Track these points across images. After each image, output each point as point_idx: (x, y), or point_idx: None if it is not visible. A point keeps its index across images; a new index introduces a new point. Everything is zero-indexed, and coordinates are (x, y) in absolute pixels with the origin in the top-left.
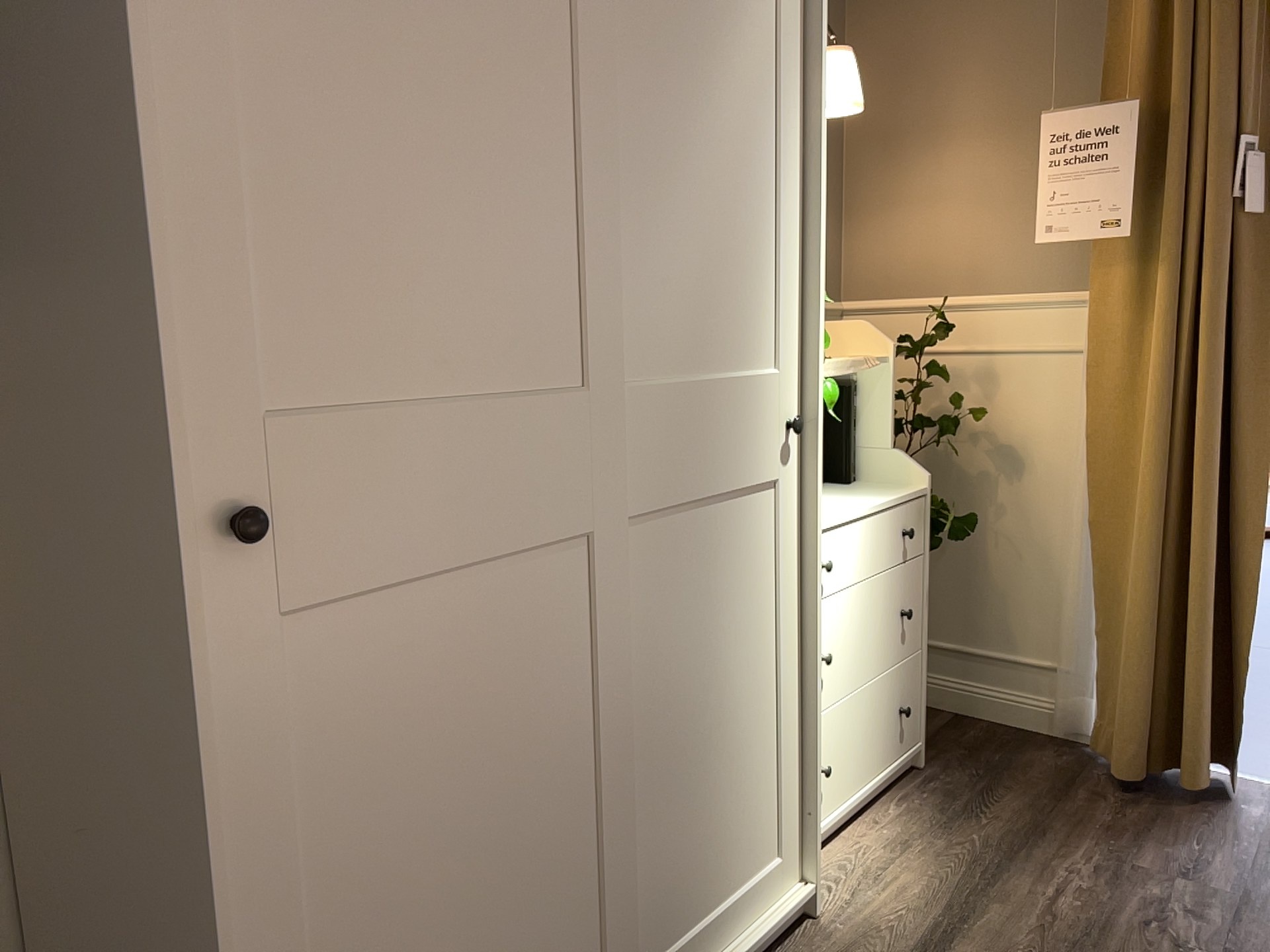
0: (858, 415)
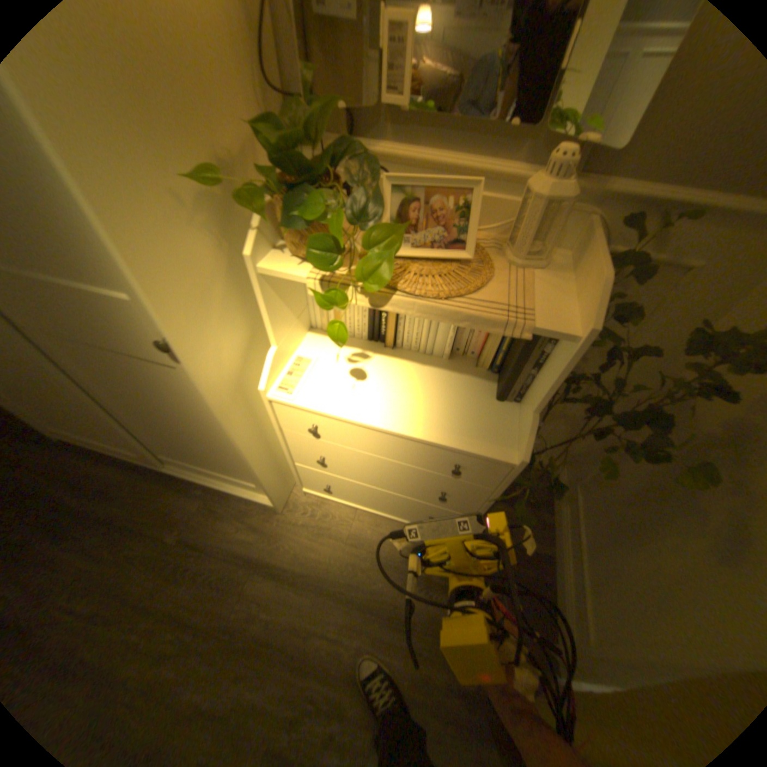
0: (542, 357)
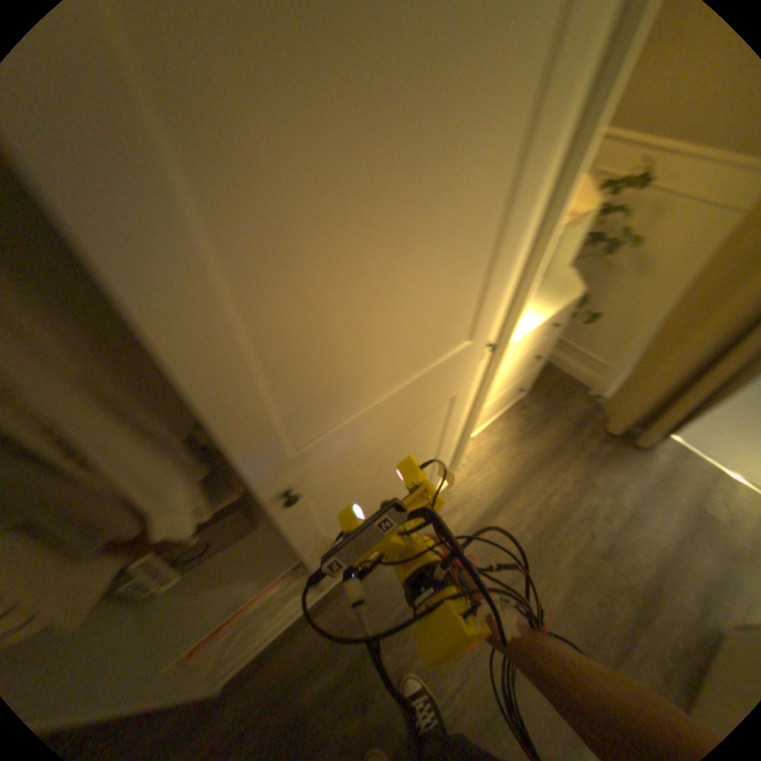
0: None
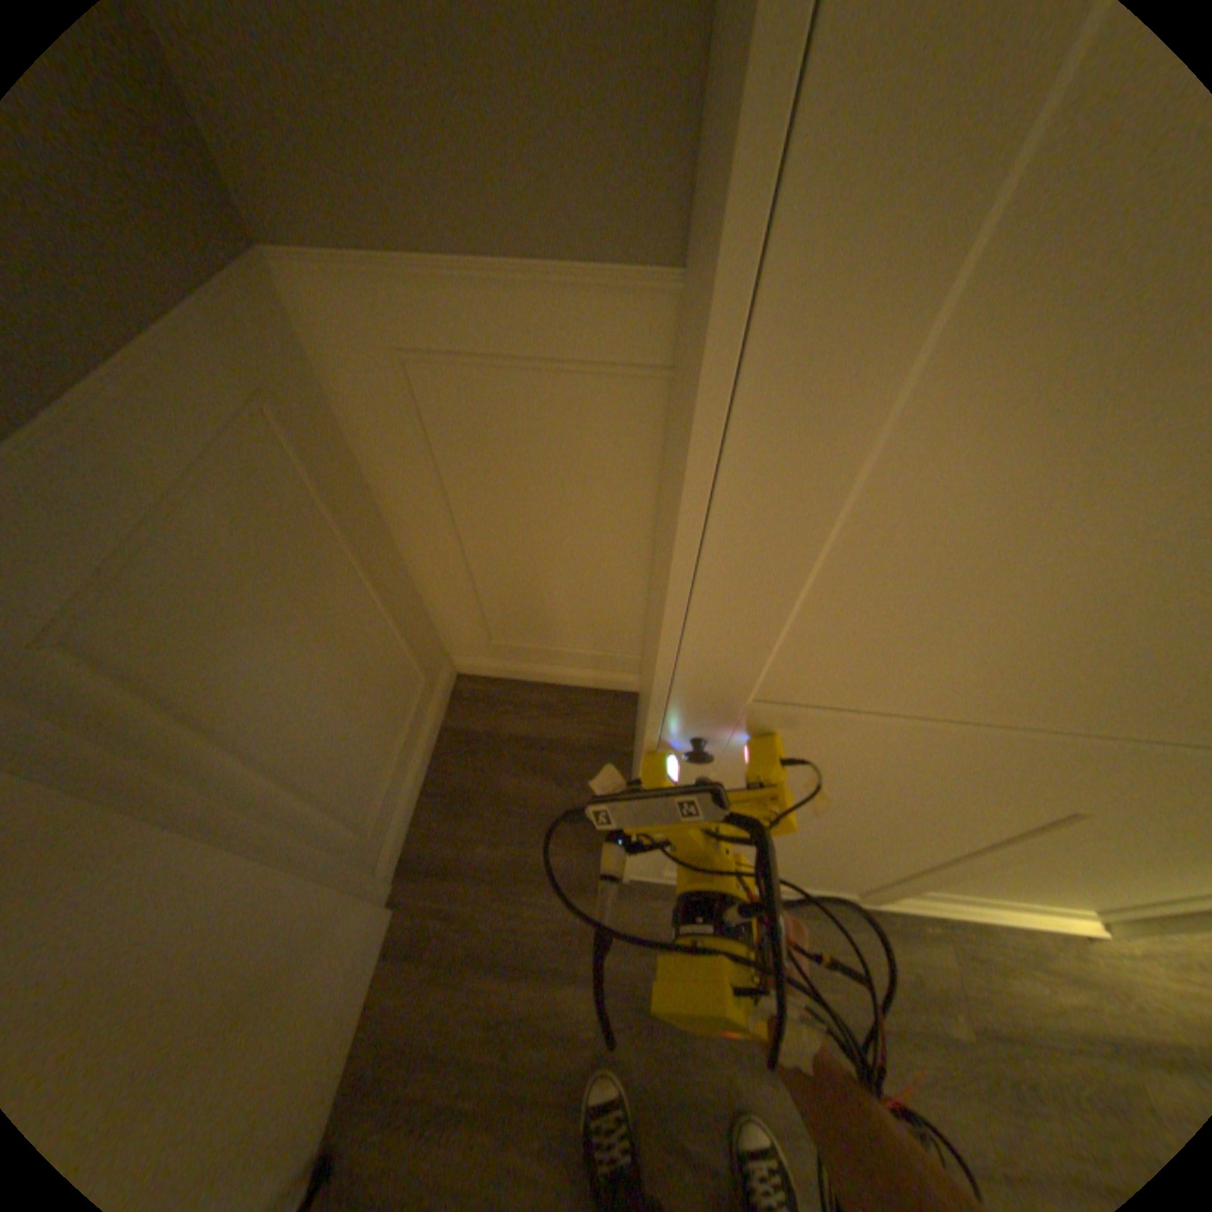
0: None
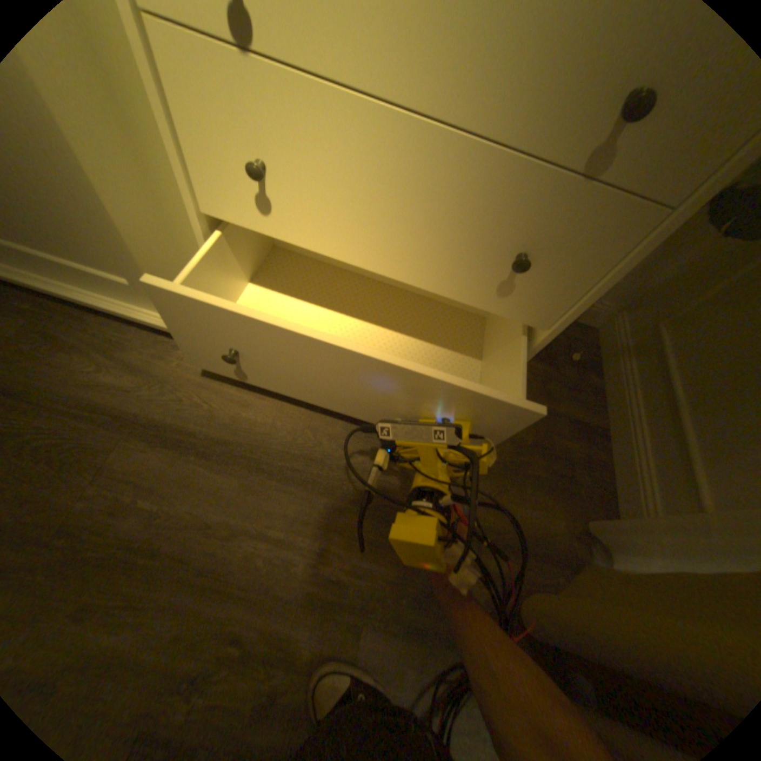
0: None
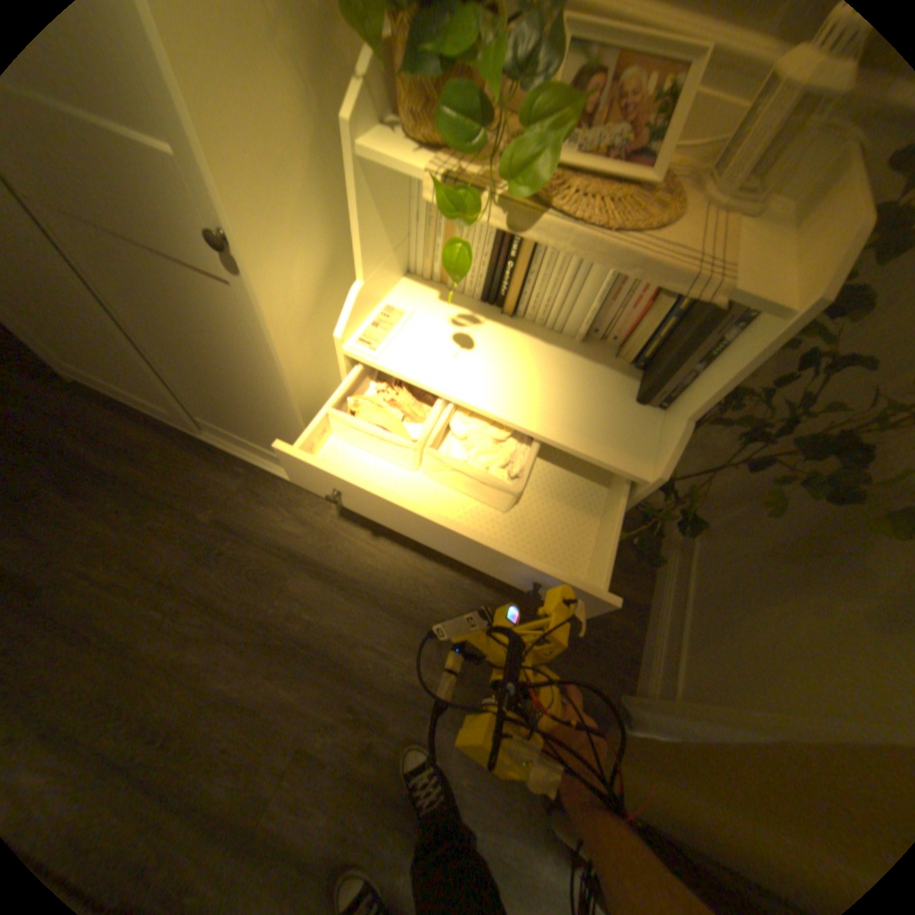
0: (719, 348)
